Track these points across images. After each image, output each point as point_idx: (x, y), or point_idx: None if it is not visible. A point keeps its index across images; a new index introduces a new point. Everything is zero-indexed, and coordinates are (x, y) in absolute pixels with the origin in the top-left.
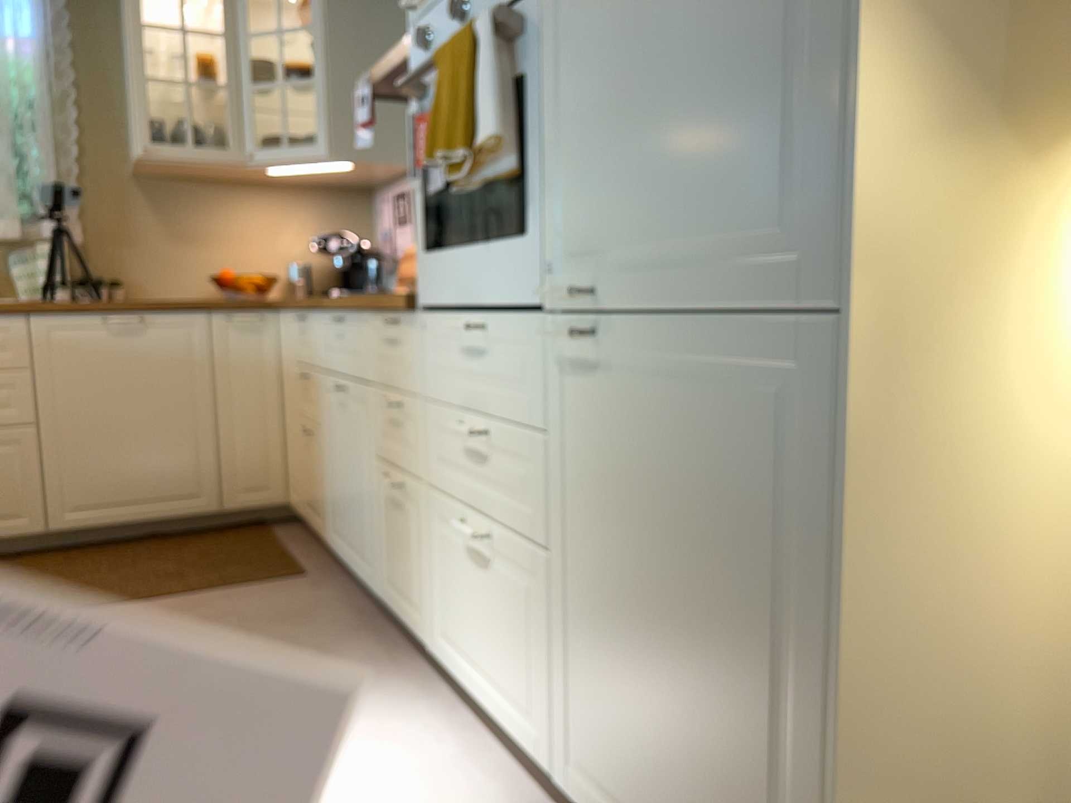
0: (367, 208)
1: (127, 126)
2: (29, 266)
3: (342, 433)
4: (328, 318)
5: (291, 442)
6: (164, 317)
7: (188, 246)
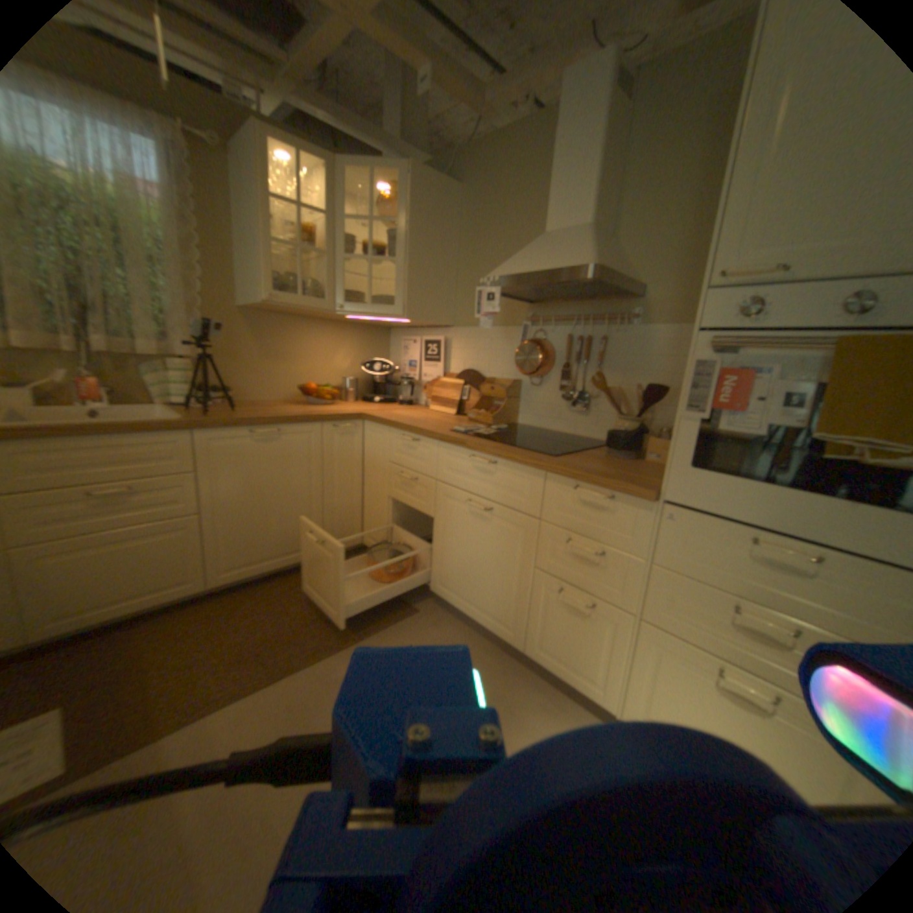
0: (383, 341)
1: (233, 270)
2: (156, 375)
3: (474, 534)
4: (477, 459)
5: (373, 510)
6: (290, 428)
7: (273, 363)
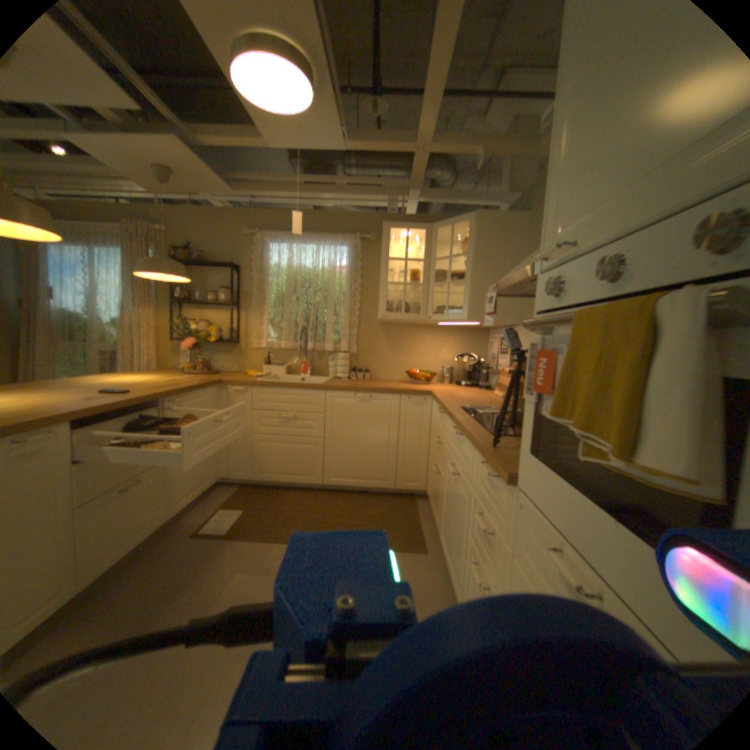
0: (485, 340)
1: (380, 303)
2: (335, 362)
3: (454, 496)
4: (453, 430)
5: (430, 466)
6: (380, 396)
7: (398, 356)
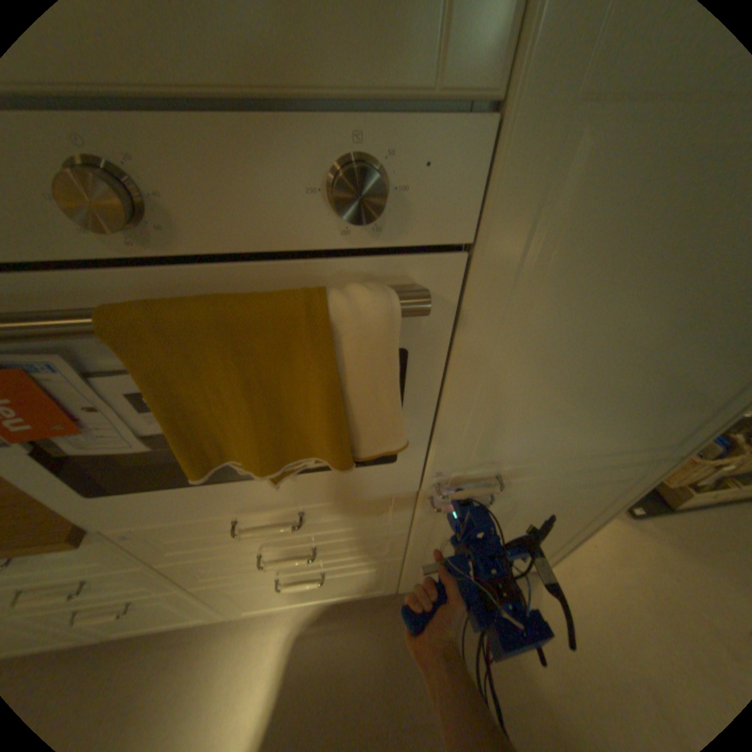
0: None
1: None
2: None
3: None
4: None
5: None
6: None
7: None
